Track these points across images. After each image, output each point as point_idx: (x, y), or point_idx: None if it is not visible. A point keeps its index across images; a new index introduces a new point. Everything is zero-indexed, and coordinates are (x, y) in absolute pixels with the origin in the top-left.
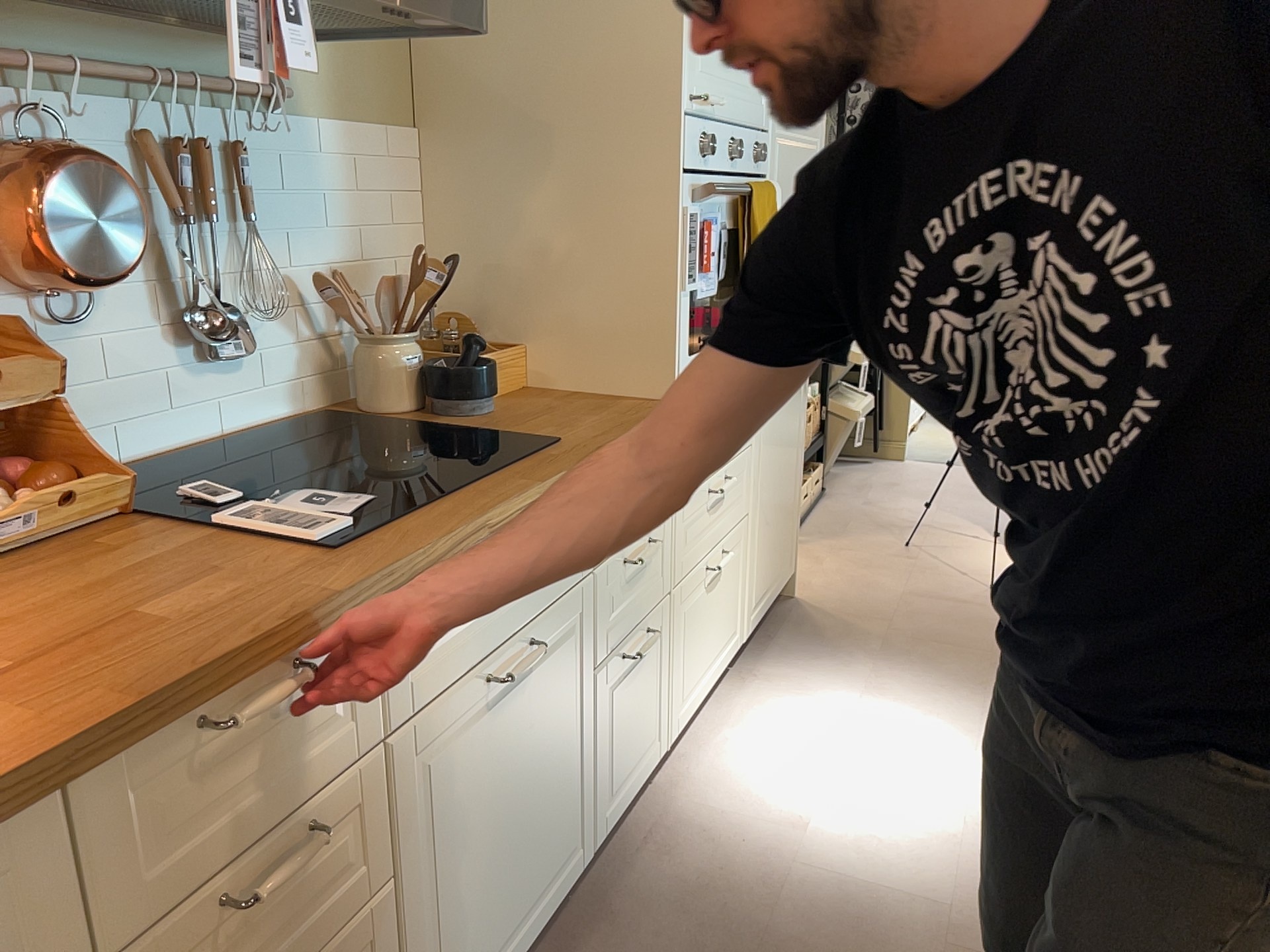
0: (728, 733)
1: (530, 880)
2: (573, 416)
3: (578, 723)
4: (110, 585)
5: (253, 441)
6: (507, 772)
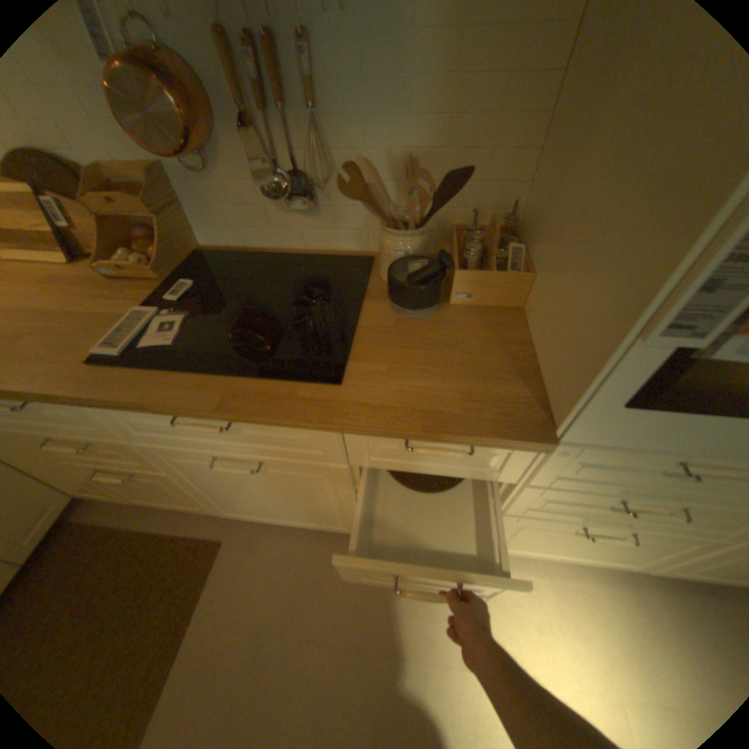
0: (545, 585)
1: (295, 517)
2: (432, 368)
3: (339, 503)
4: (65, 318)
5: (312, 259)
6: (258, 488)
